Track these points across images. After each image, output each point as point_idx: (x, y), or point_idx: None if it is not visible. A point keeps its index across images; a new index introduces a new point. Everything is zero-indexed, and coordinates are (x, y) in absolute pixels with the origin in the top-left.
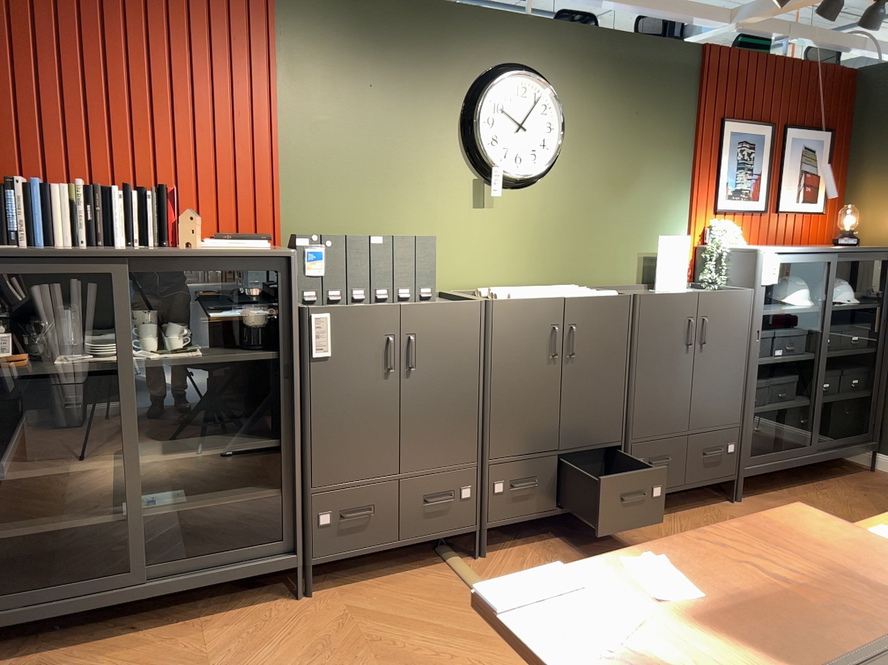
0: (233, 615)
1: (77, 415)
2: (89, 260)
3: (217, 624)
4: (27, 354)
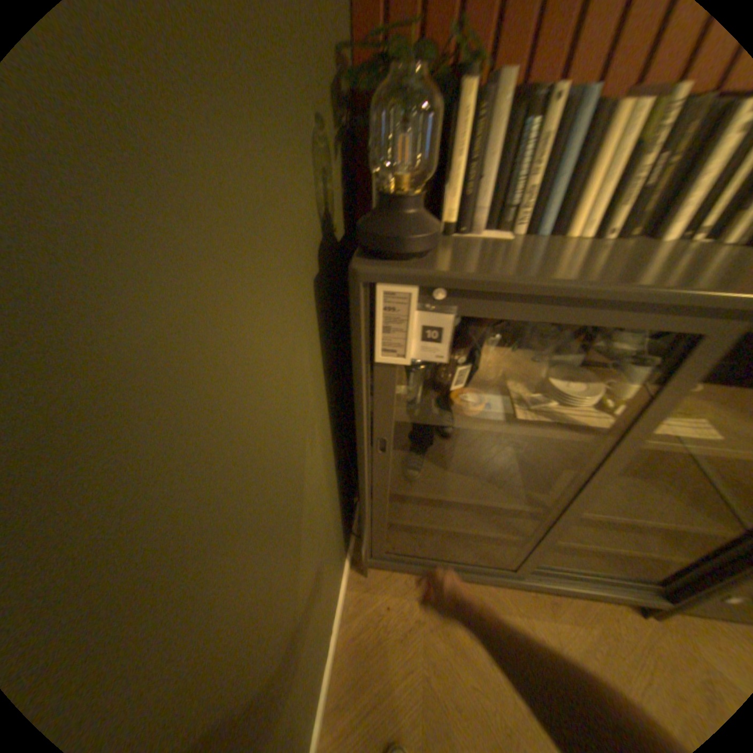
0: (582, 611)
1: (513, 455)
2: (677, 307)
3: (570, 620)
4: (483, 393)
